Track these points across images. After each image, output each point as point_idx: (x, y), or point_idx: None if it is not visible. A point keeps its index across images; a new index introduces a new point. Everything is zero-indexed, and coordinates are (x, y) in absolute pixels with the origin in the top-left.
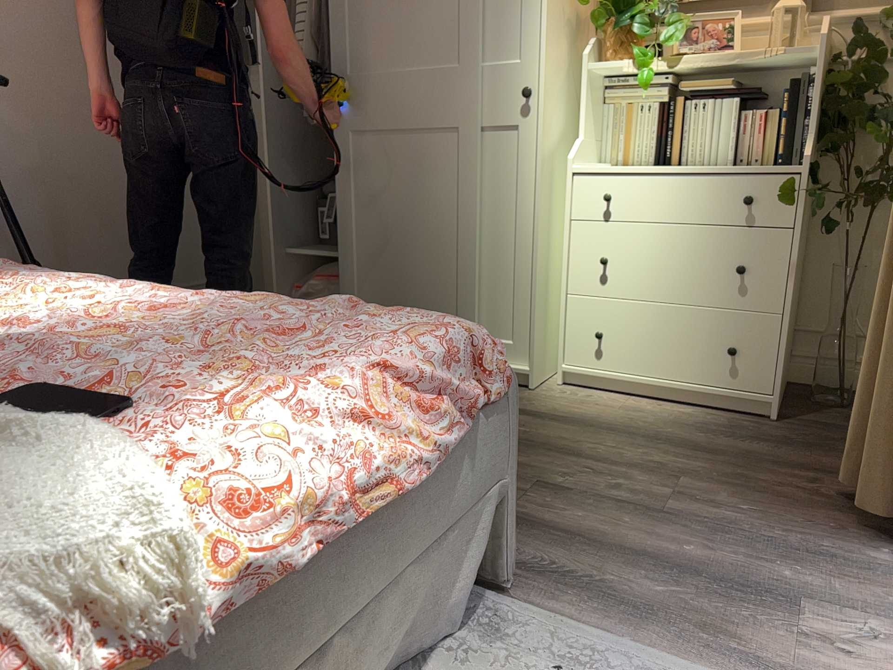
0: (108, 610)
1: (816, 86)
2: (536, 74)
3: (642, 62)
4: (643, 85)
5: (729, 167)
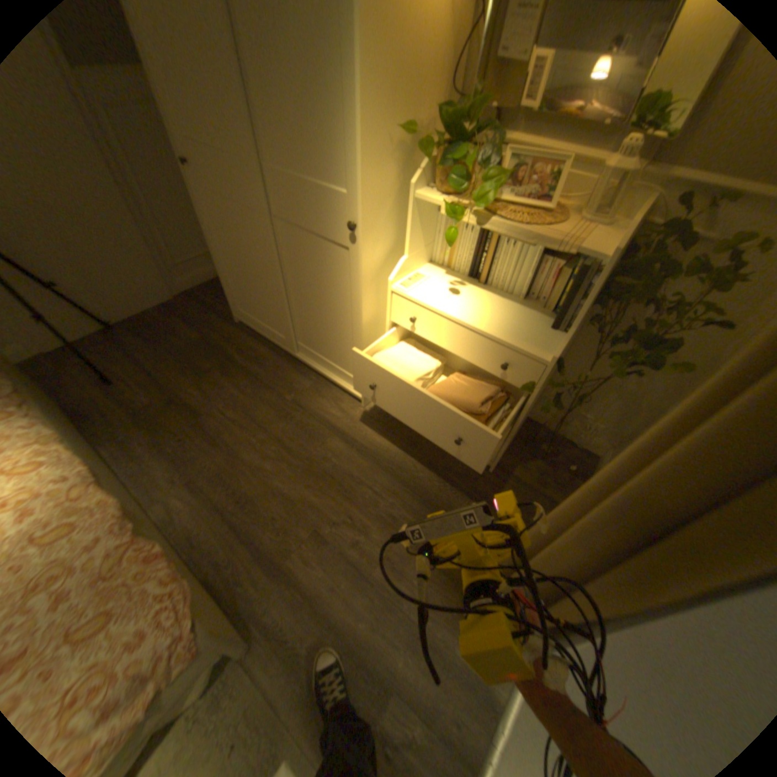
0: None
1: (599, 280)
2: (360, 211)
3: (455, 213)
4: (450, 241)
5: (517, 302)
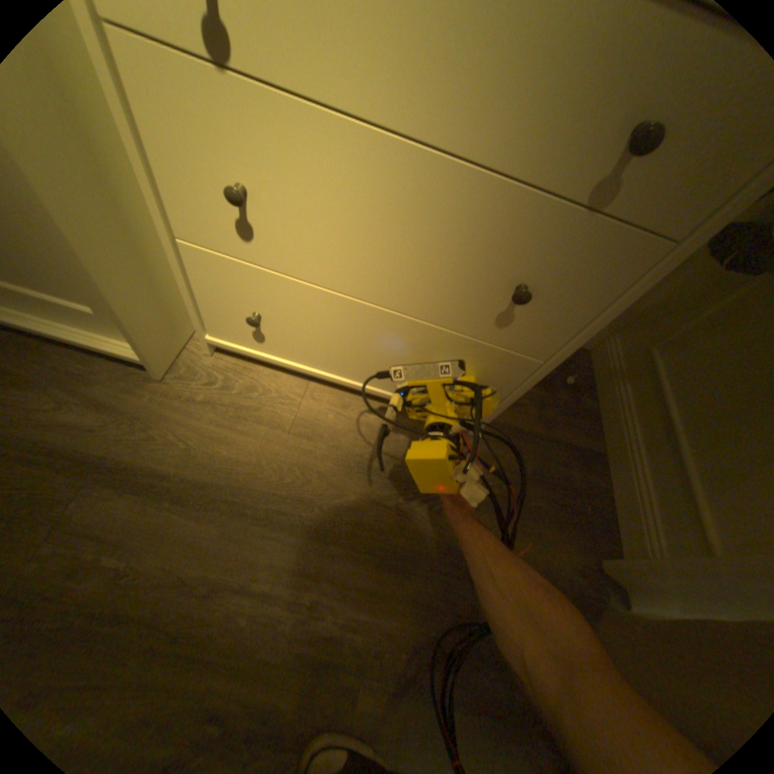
0: None
1: None
2: None
3: None
4: None
5: None
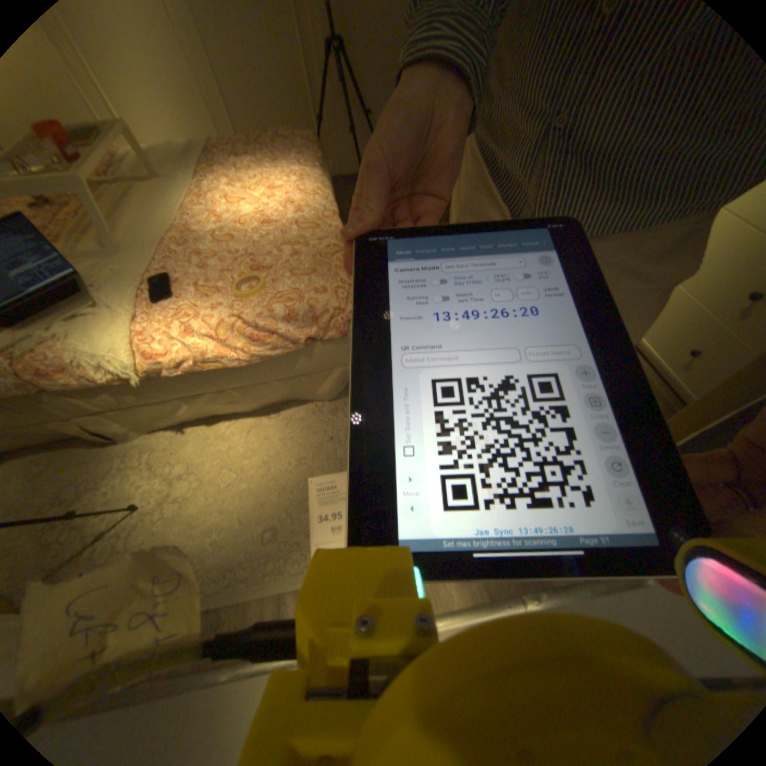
0: (112, 365)
1: None
2: None
3: None
4: None
5: None
